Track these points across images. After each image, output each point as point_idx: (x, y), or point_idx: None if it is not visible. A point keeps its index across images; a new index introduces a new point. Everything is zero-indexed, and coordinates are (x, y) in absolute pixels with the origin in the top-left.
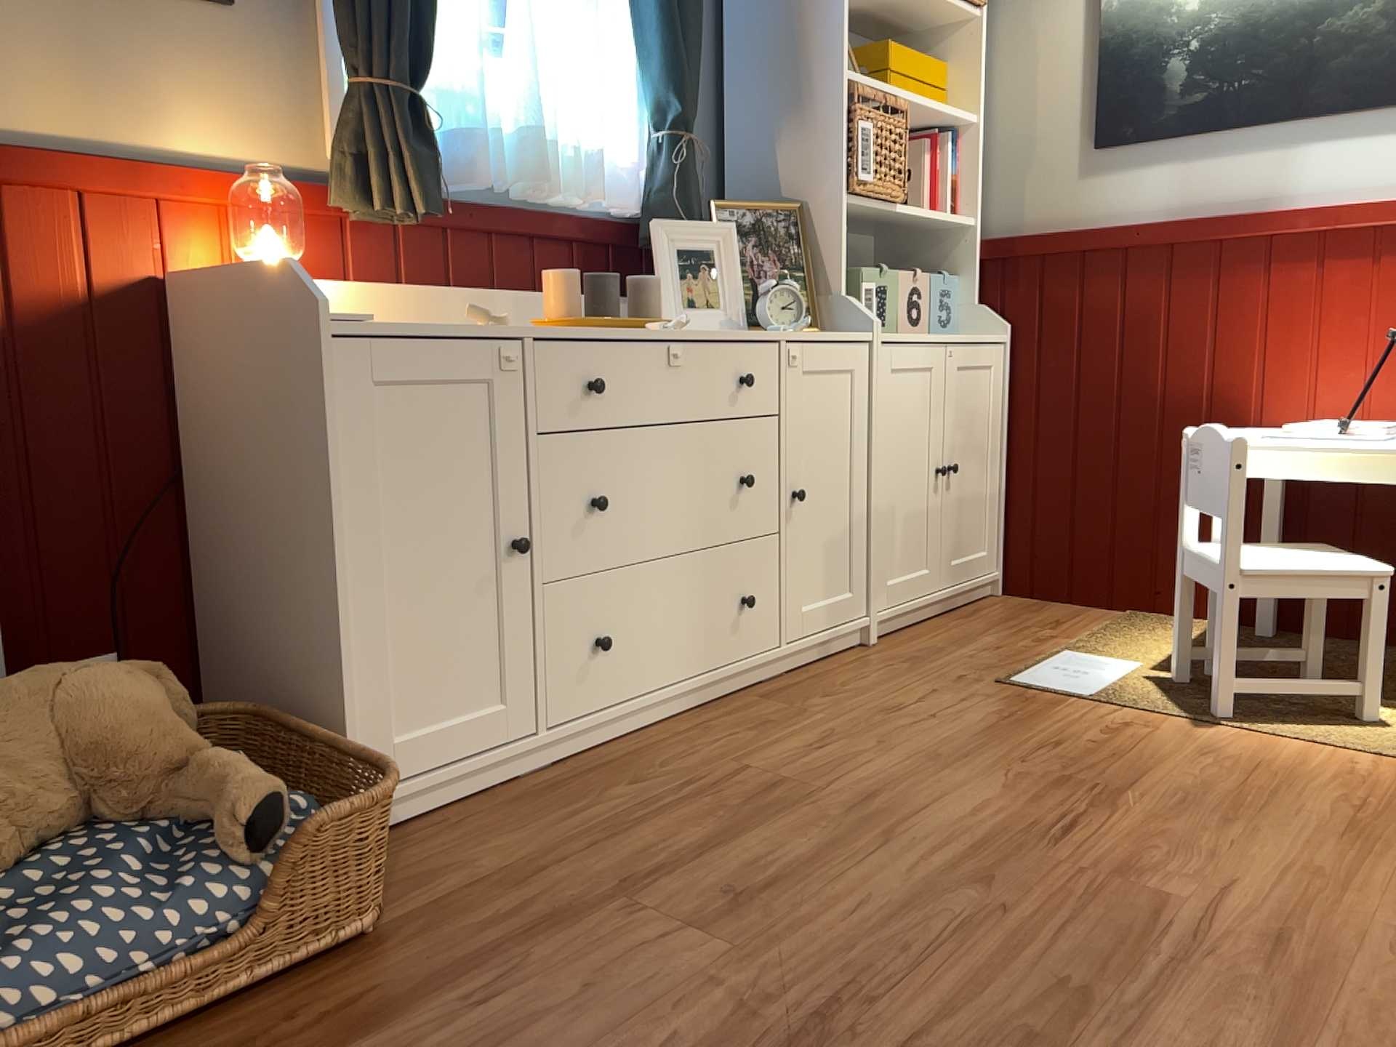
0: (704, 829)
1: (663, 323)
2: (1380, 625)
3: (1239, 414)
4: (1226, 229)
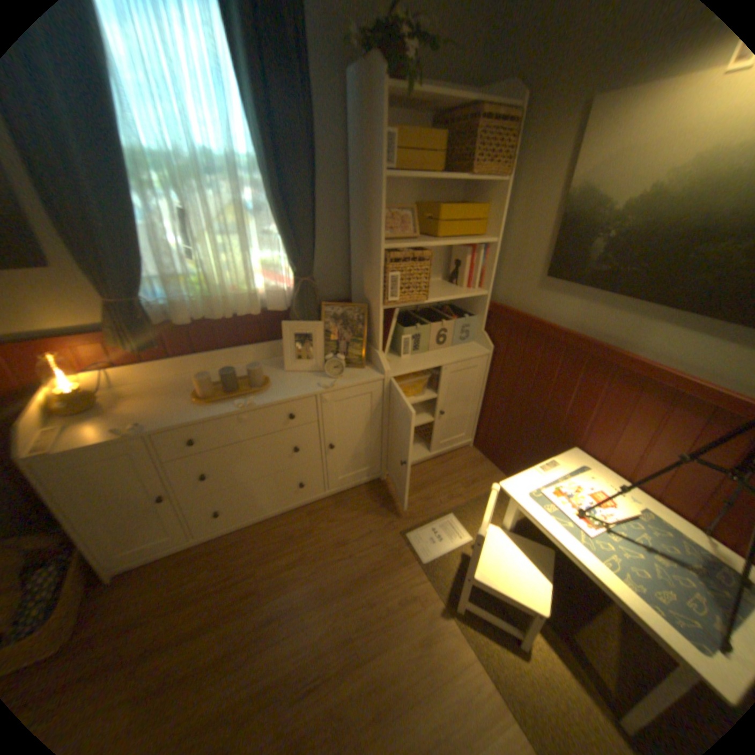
0: (201, 619)
1: (239, 404)
2: (538, 631)
3: (577, 440)
4: (597, 351)
